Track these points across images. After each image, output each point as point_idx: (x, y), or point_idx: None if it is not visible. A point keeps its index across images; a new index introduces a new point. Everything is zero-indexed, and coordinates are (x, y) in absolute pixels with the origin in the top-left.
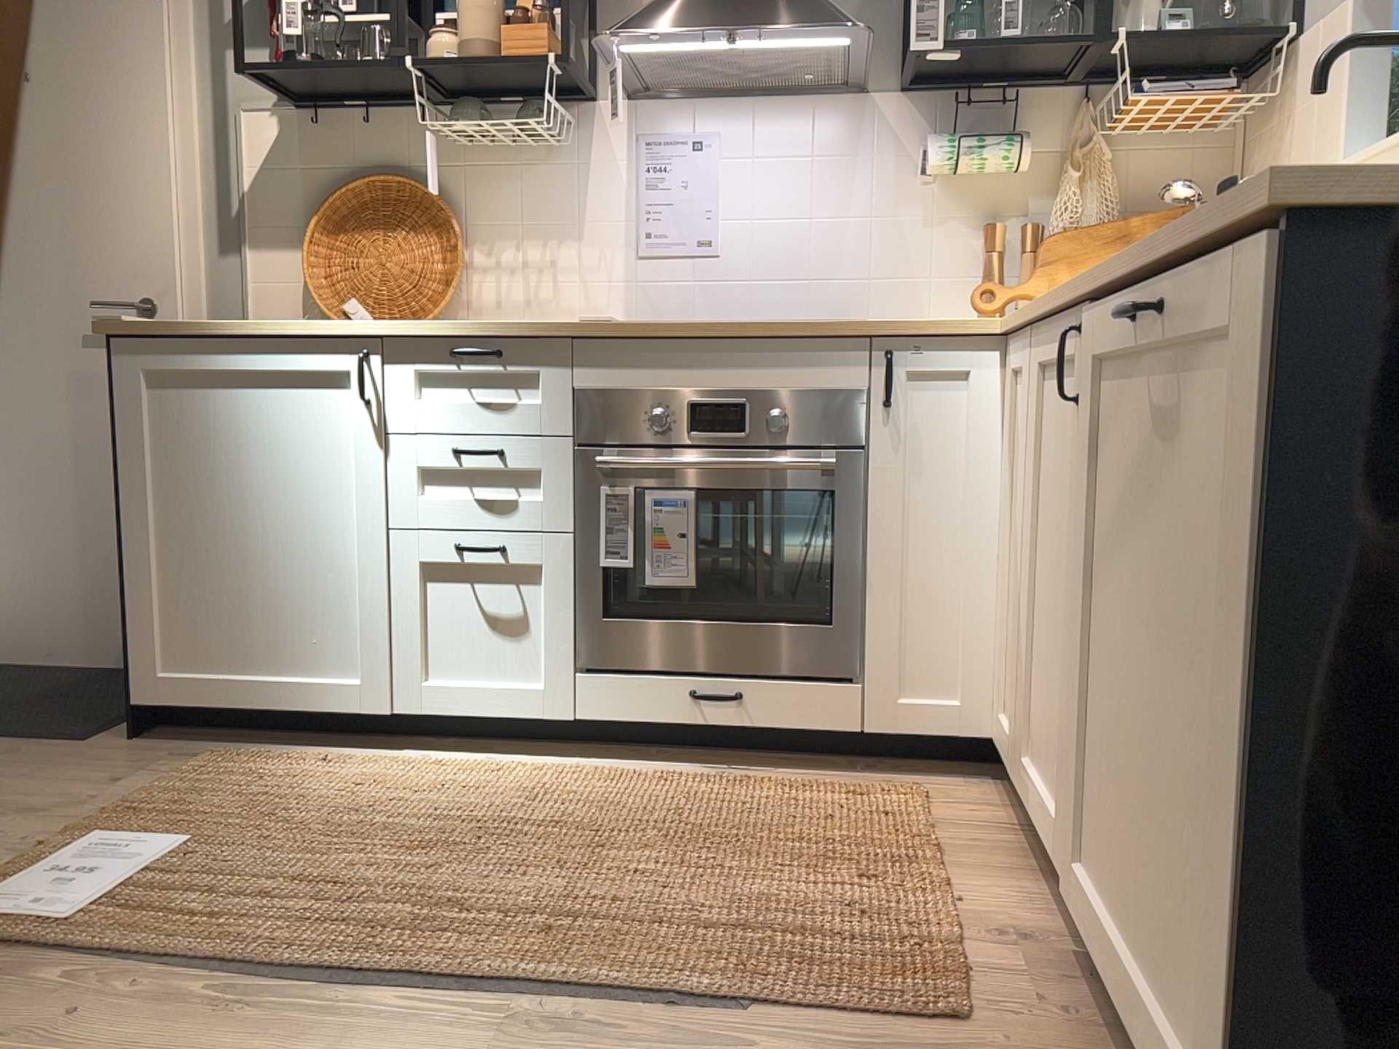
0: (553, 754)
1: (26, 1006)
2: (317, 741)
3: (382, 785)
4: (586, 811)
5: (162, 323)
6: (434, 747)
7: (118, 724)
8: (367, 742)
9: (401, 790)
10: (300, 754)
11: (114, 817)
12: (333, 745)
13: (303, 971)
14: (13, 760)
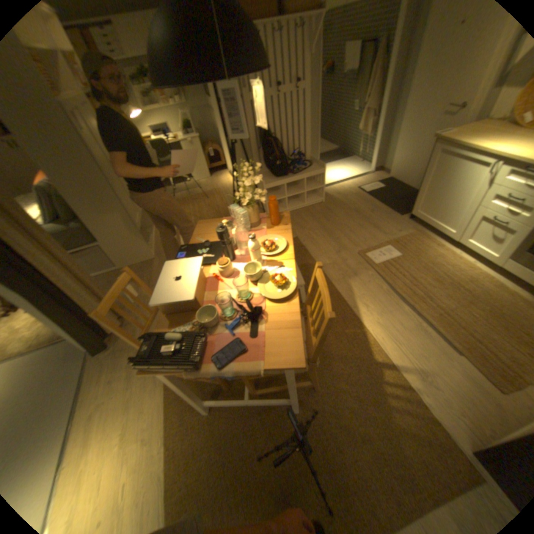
0: (493, 268)
1: (366, 275)
2: (442, 236)
3: (443, 258)
4: (480, 290)
5: (449, 137)
6: (465, 250)
7: (409, 212)
8: (452, 241)
9: (446, 262)
10: (435, 239)
11: (394, 241)
12: (444, 239)
13: (399, 293)
14: (388, 216)
